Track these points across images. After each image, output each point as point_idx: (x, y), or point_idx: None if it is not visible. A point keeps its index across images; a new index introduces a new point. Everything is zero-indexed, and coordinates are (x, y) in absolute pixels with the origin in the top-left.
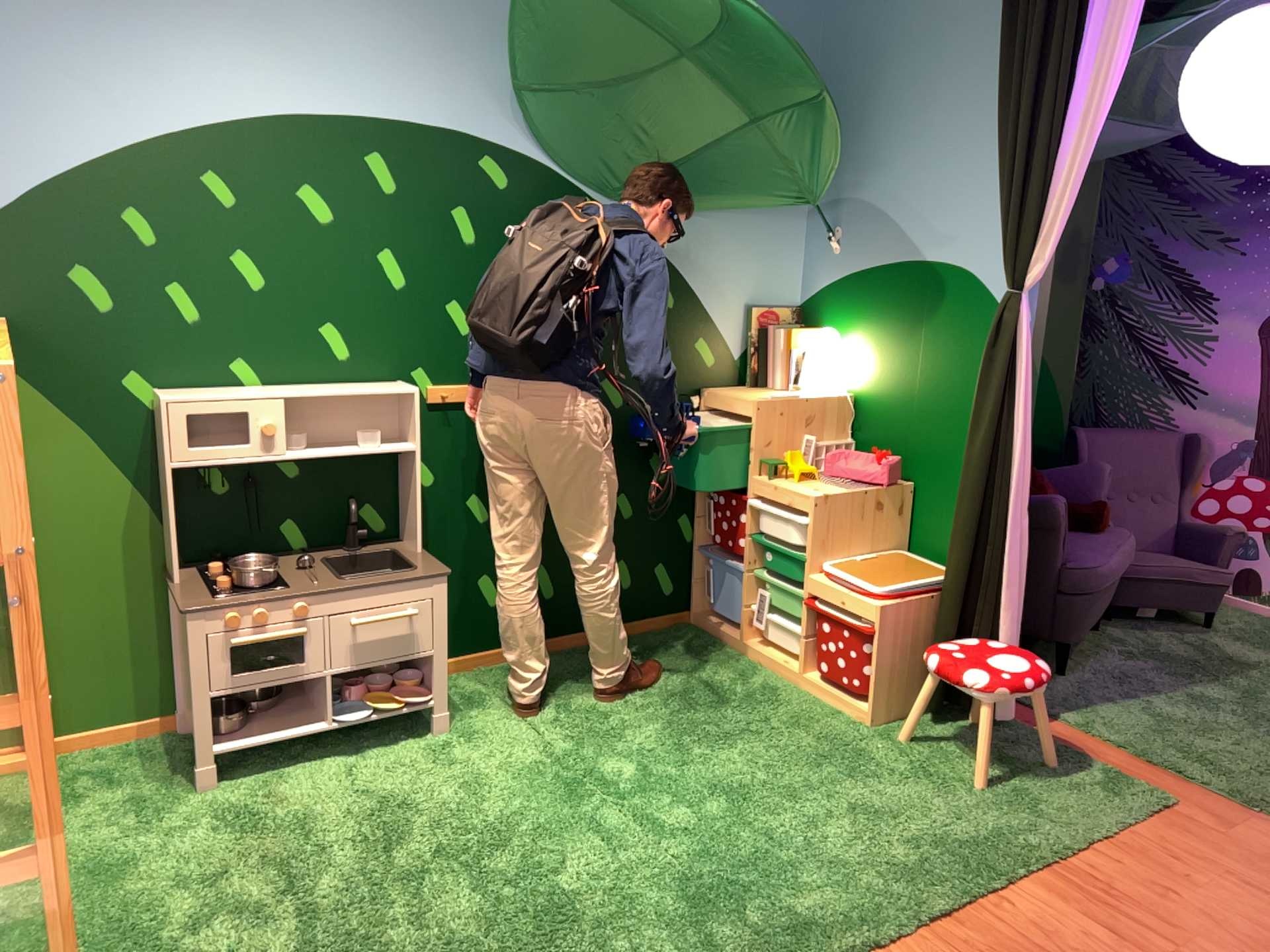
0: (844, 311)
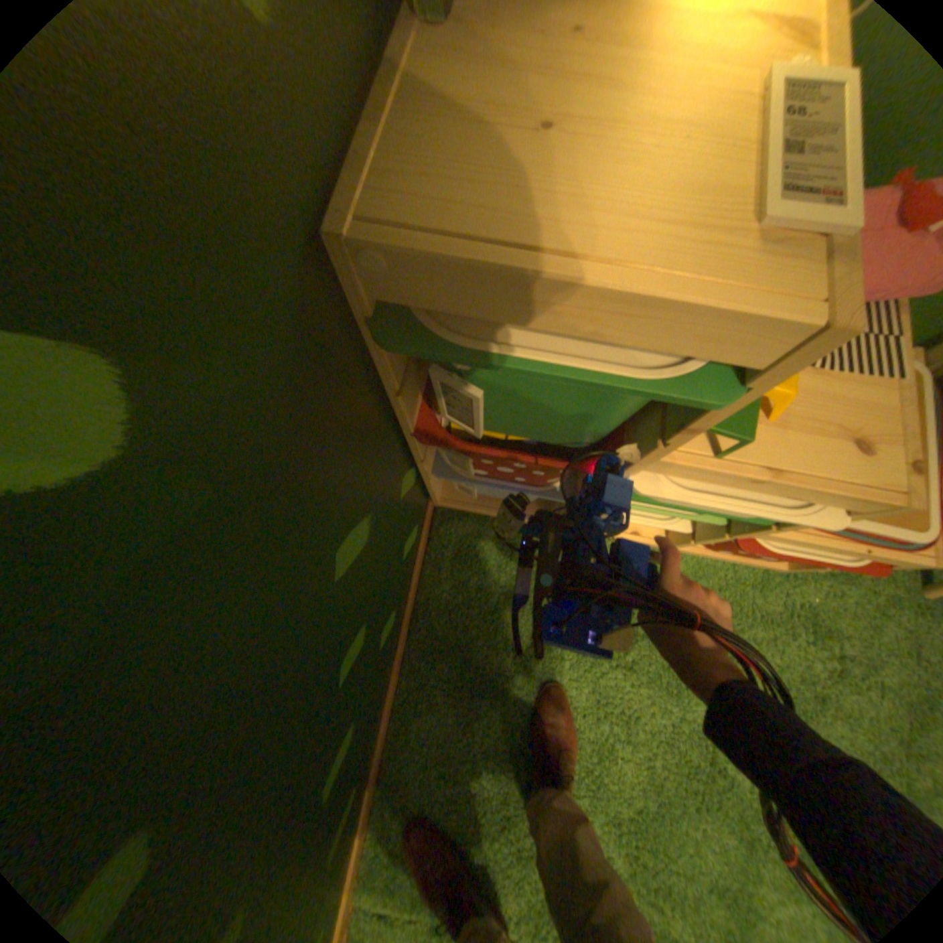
0: None
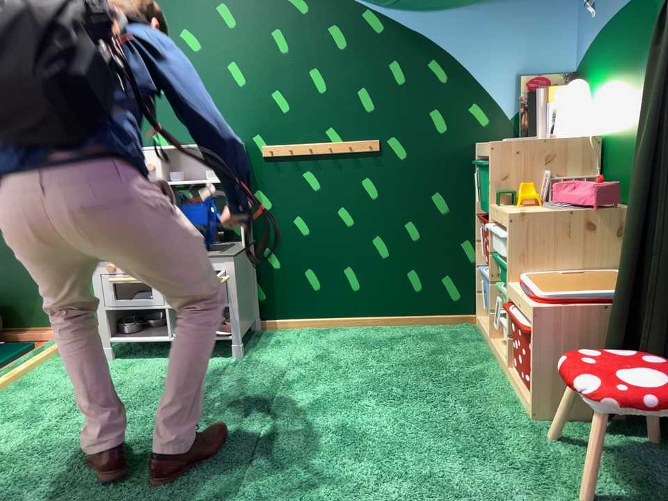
0: (600, 60)
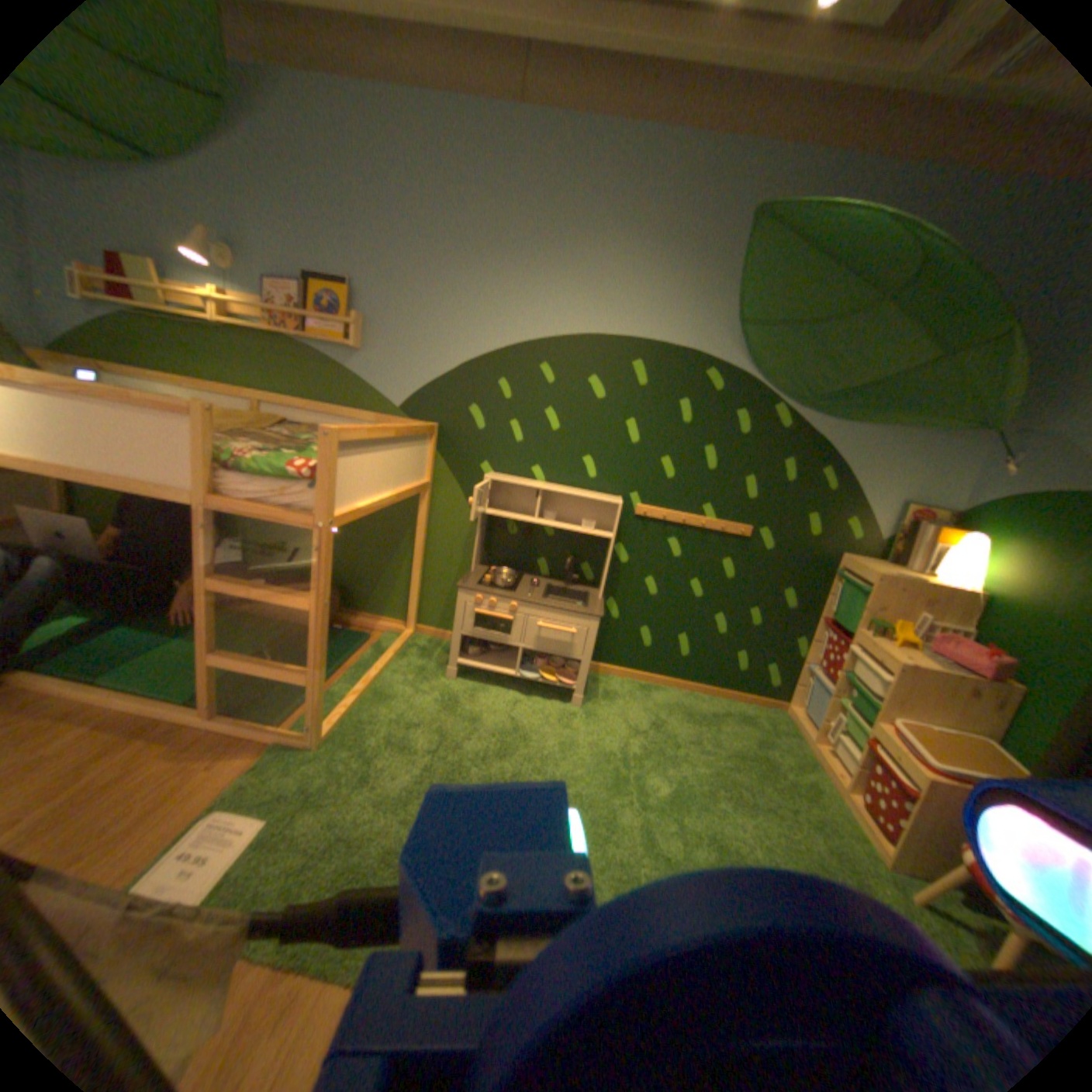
0: (1004, 519)
